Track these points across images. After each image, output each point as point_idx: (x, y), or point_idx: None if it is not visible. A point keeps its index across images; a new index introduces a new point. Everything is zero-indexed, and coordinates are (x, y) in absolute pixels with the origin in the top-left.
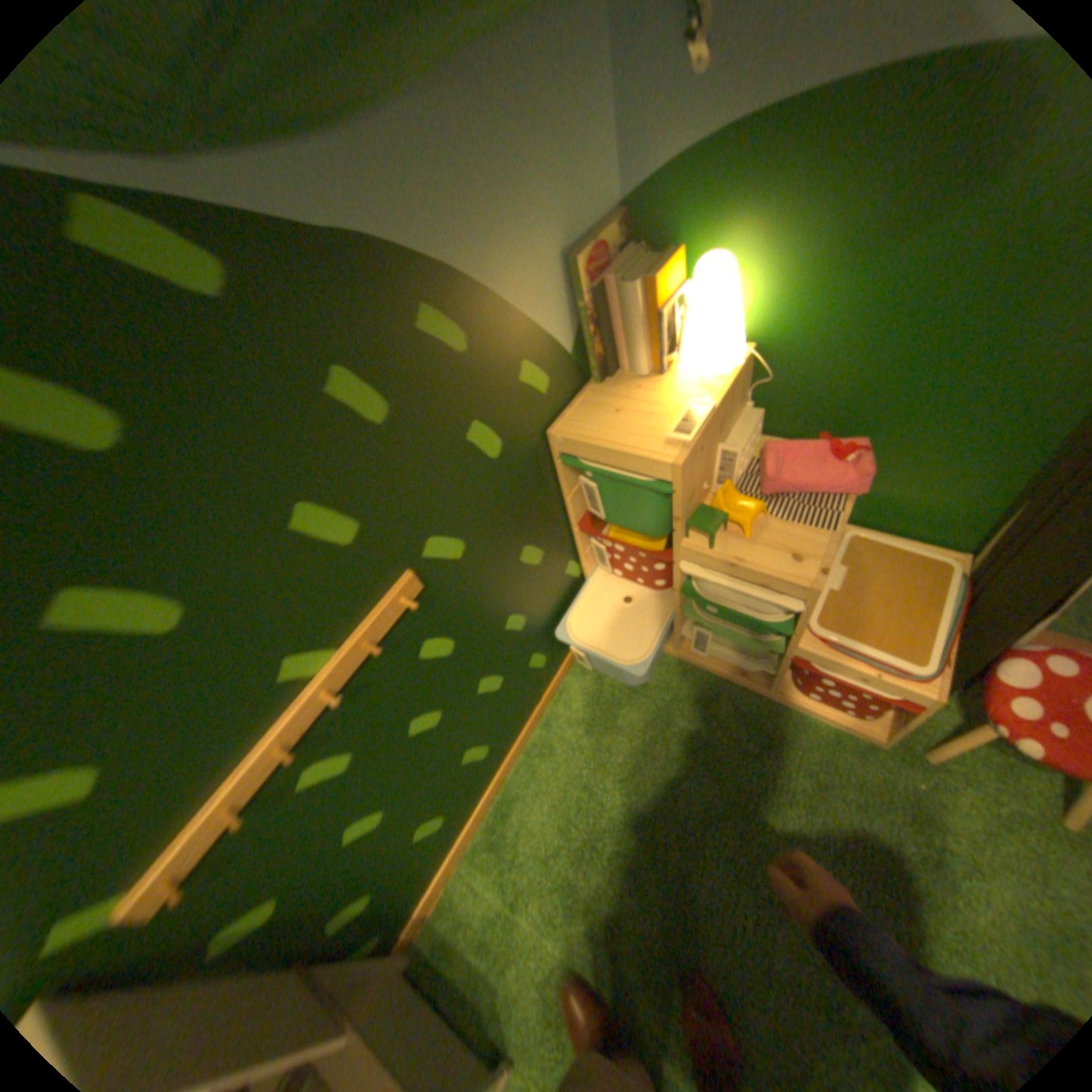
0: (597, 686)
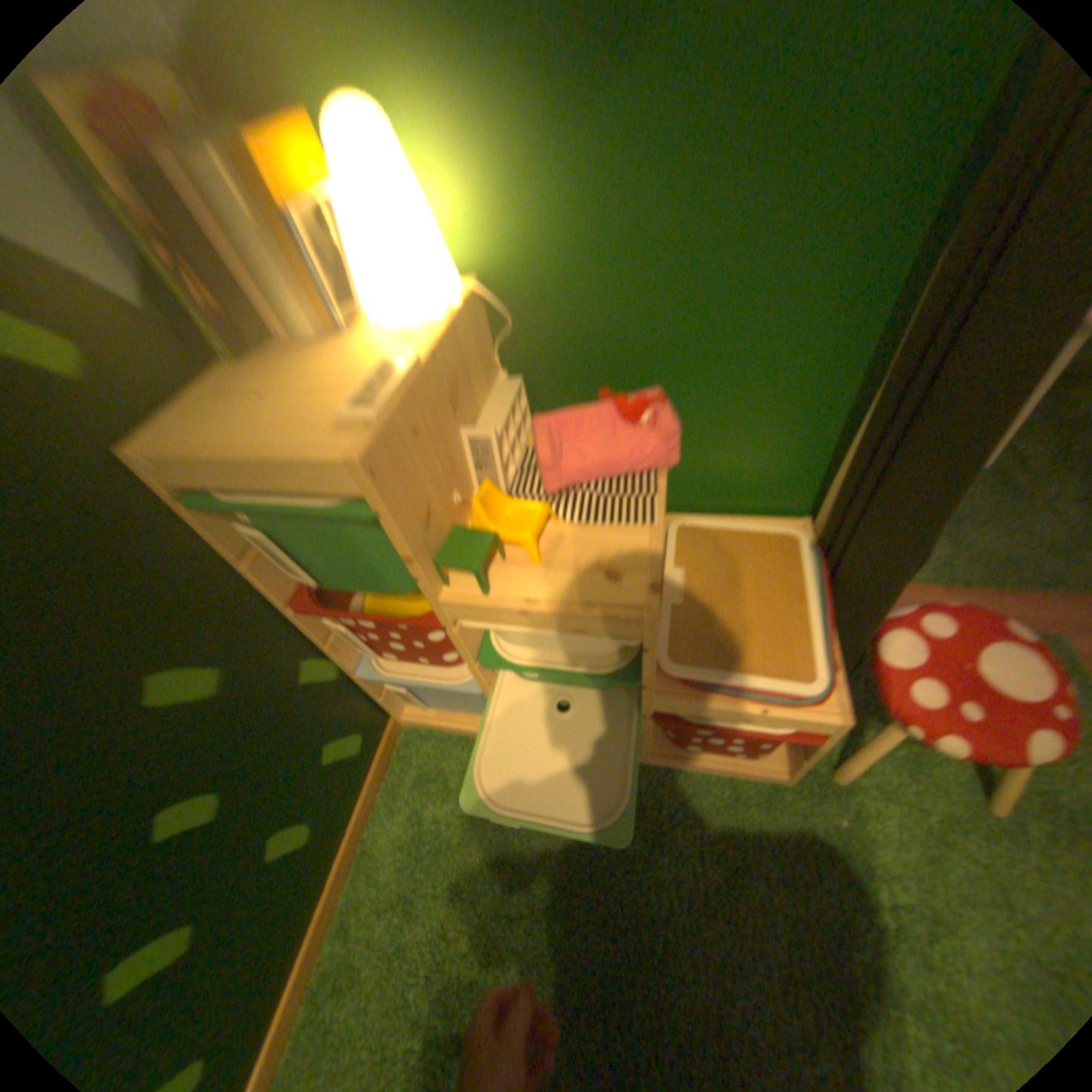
0: (414, 827)
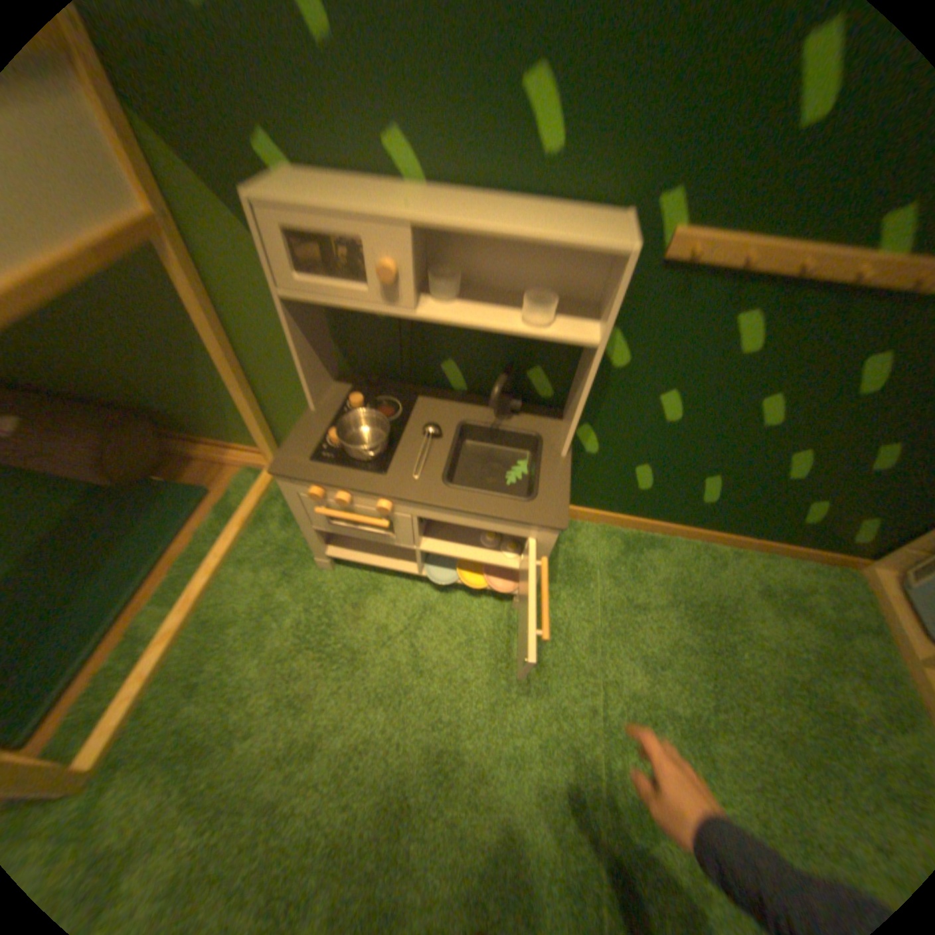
0: (806, 592)
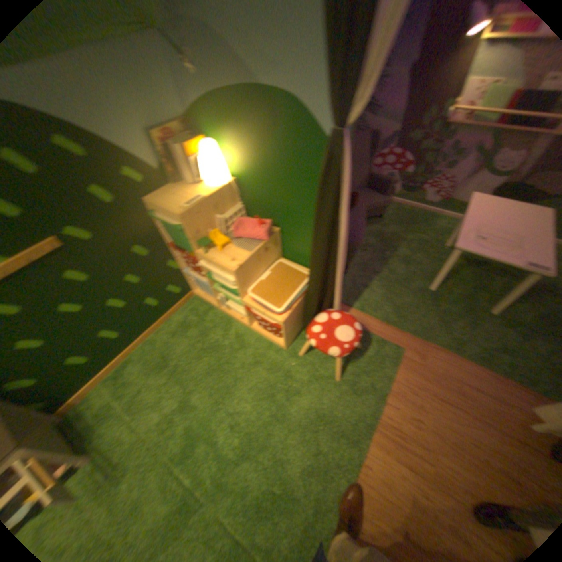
0: (185, 319)
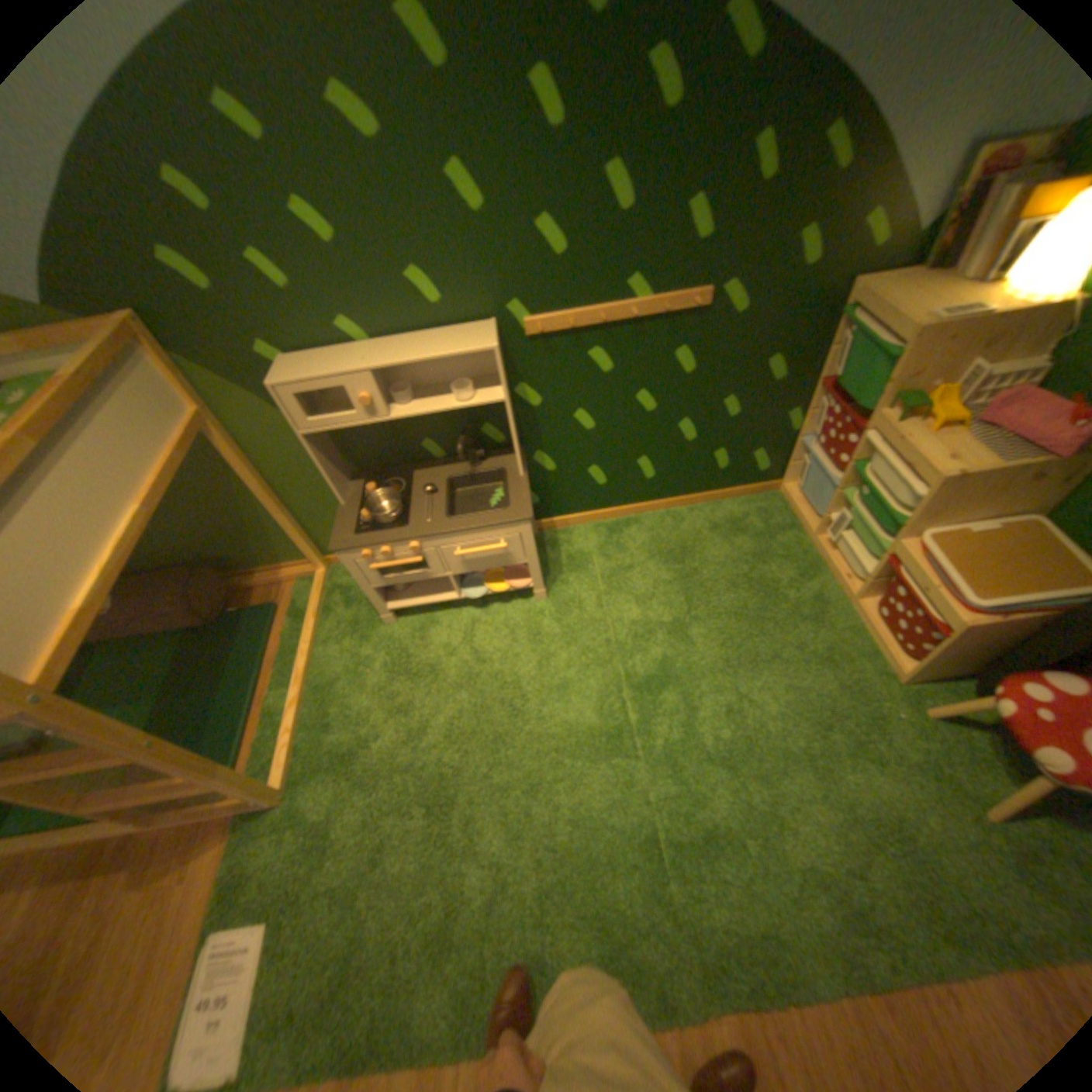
0: (741, 518)
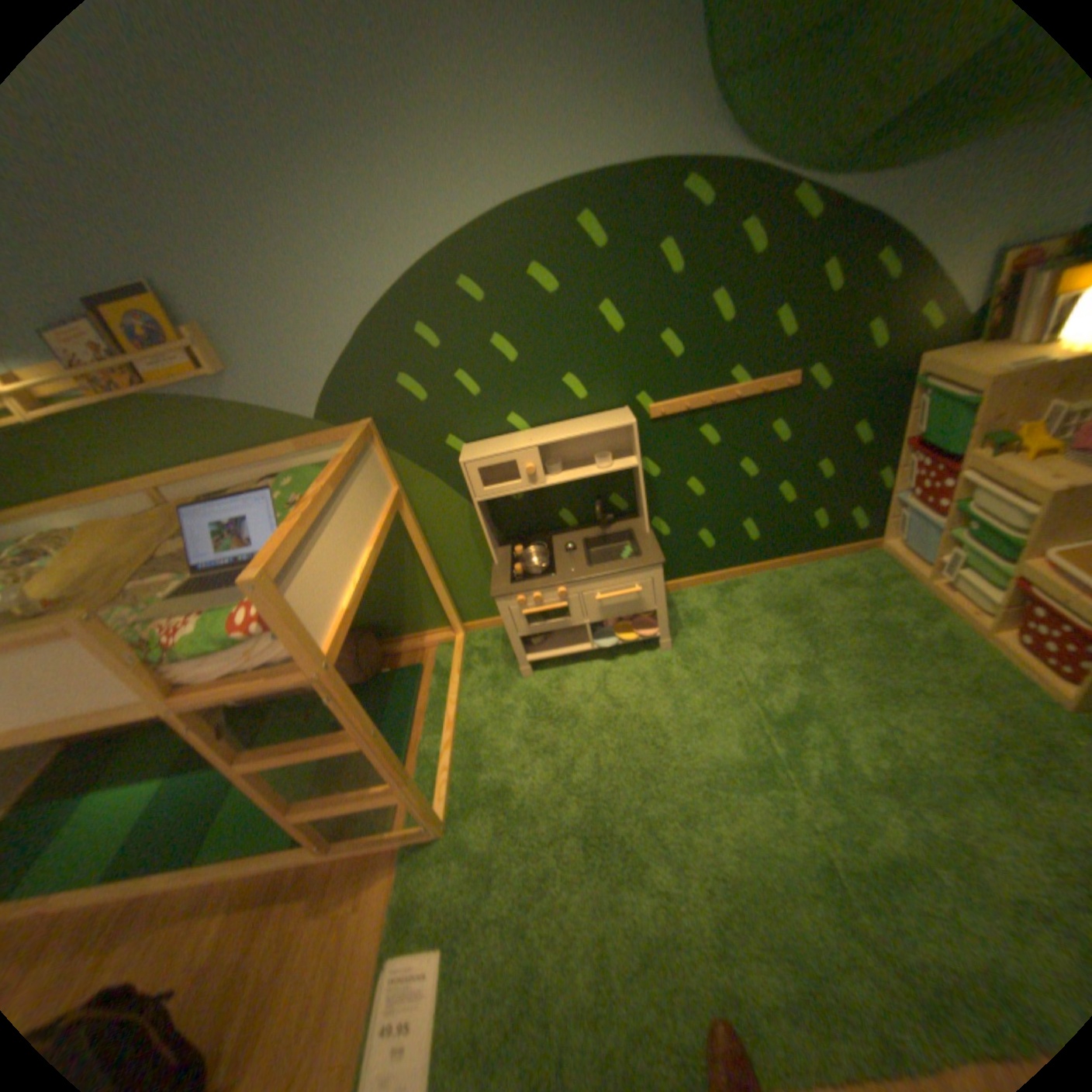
0: (848, 573)
